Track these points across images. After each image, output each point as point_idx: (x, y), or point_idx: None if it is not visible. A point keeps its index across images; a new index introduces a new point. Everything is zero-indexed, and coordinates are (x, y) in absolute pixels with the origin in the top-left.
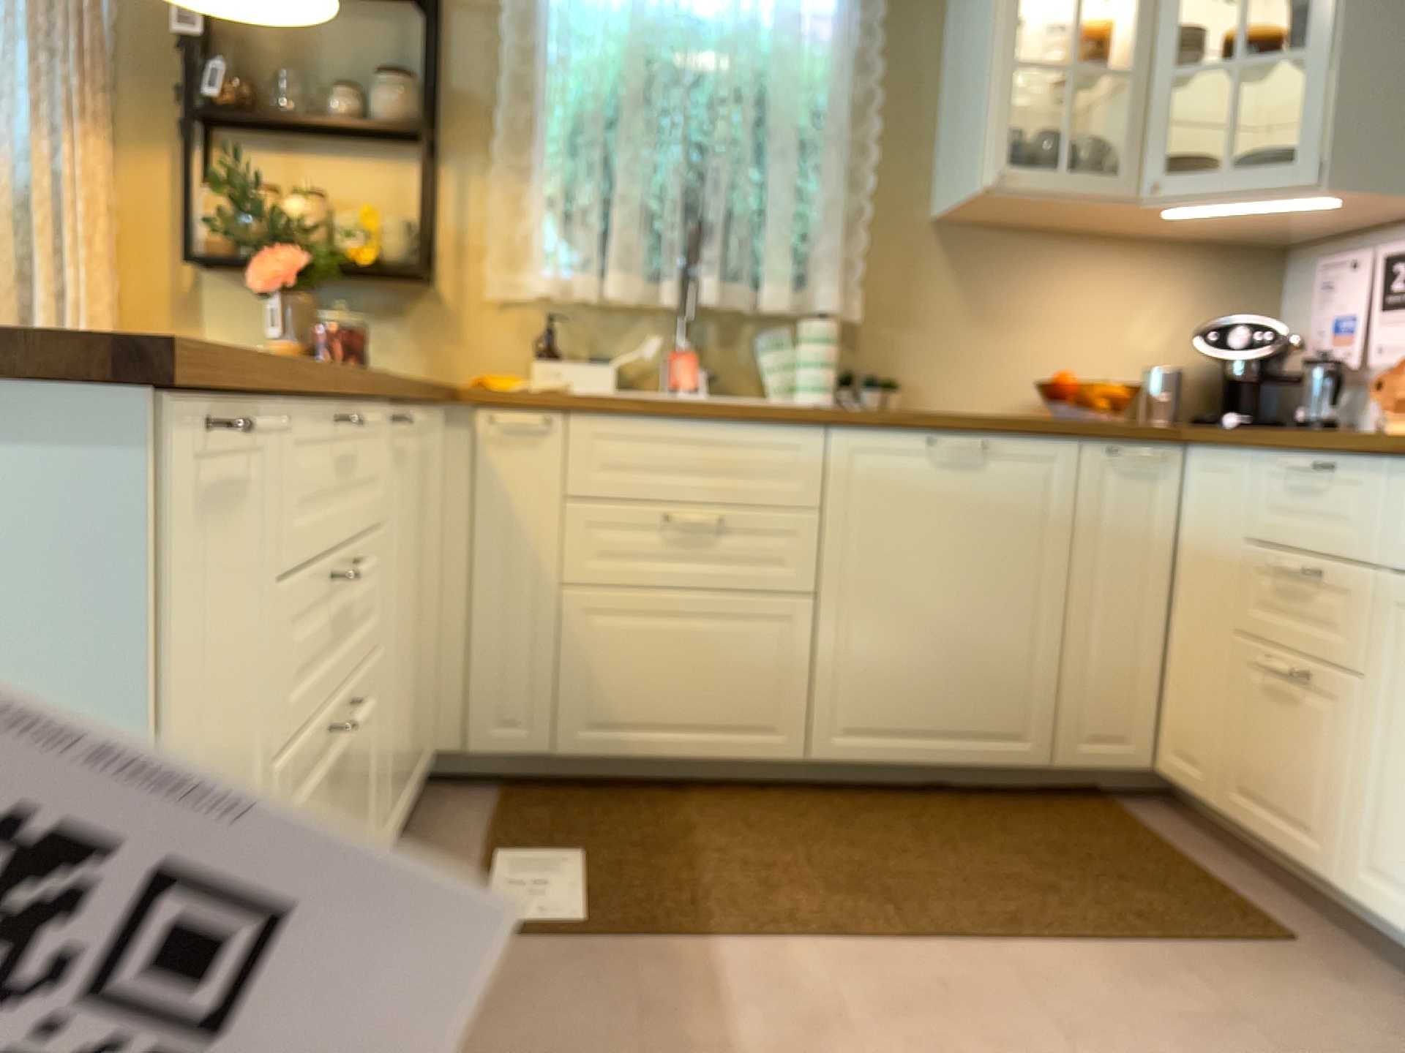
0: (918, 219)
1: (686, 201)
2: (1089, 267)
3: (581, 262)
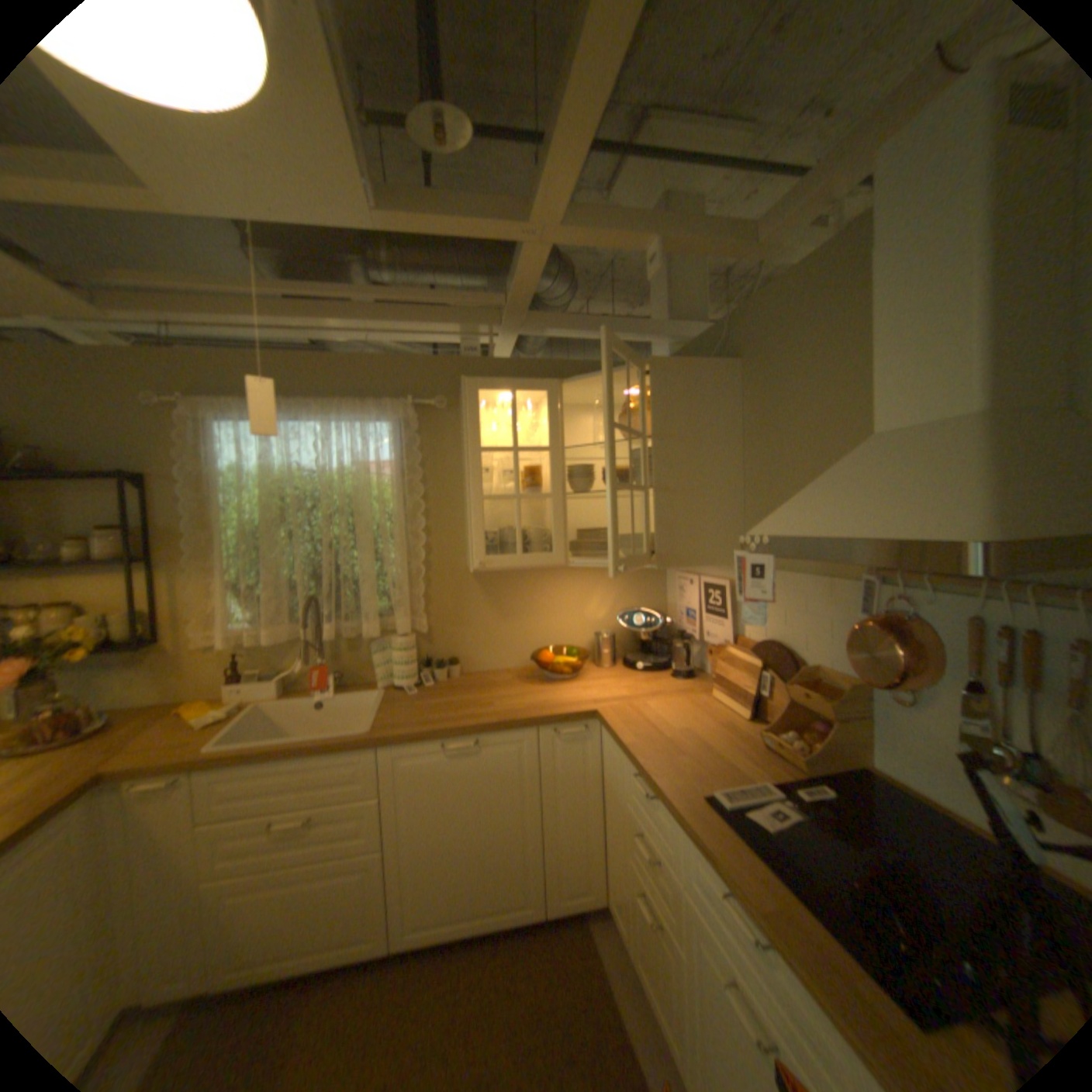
0: (458, 567)
1: (314, 576)
2: (558, 580)
3: (244, 625)
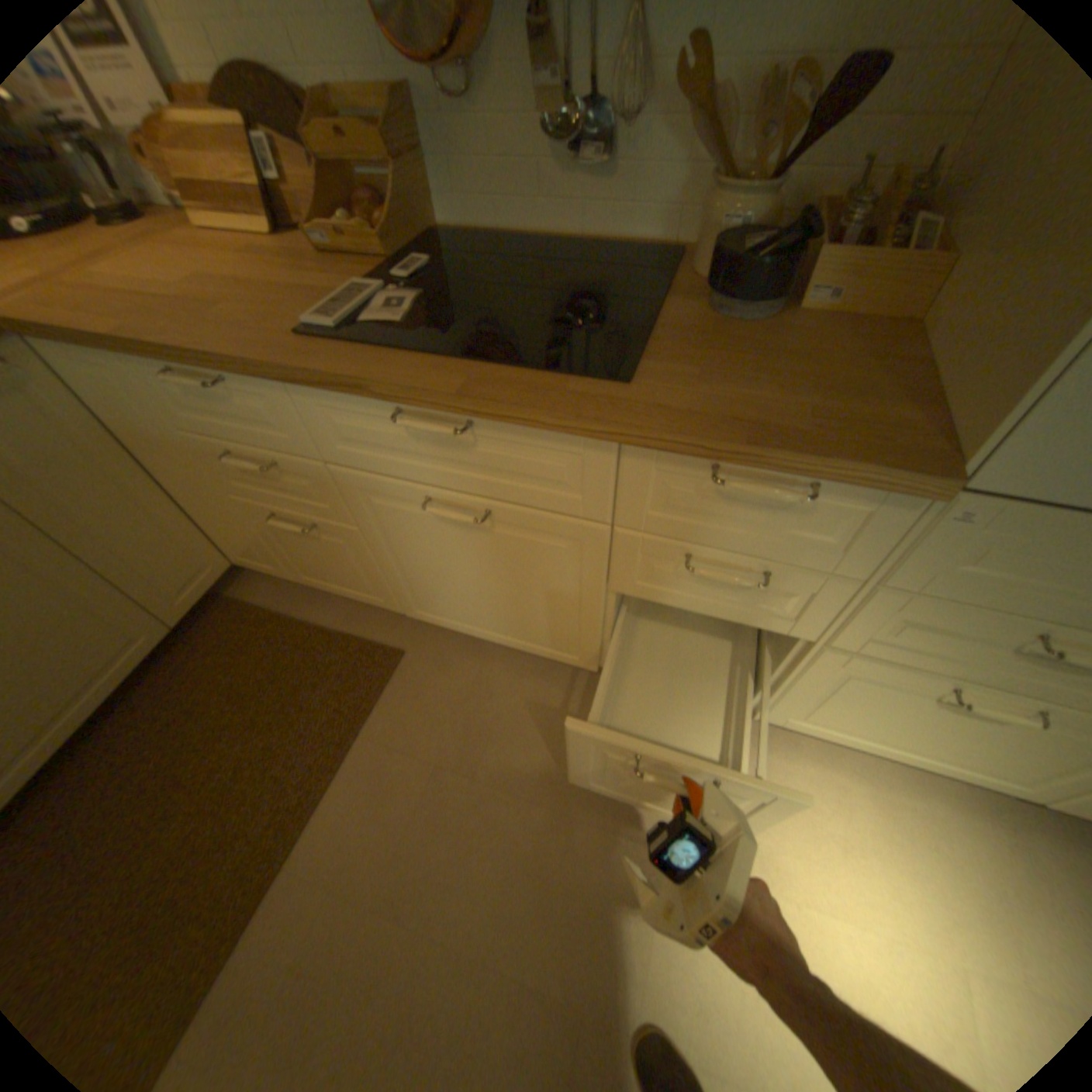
0: None
1: None
2: None
3: None
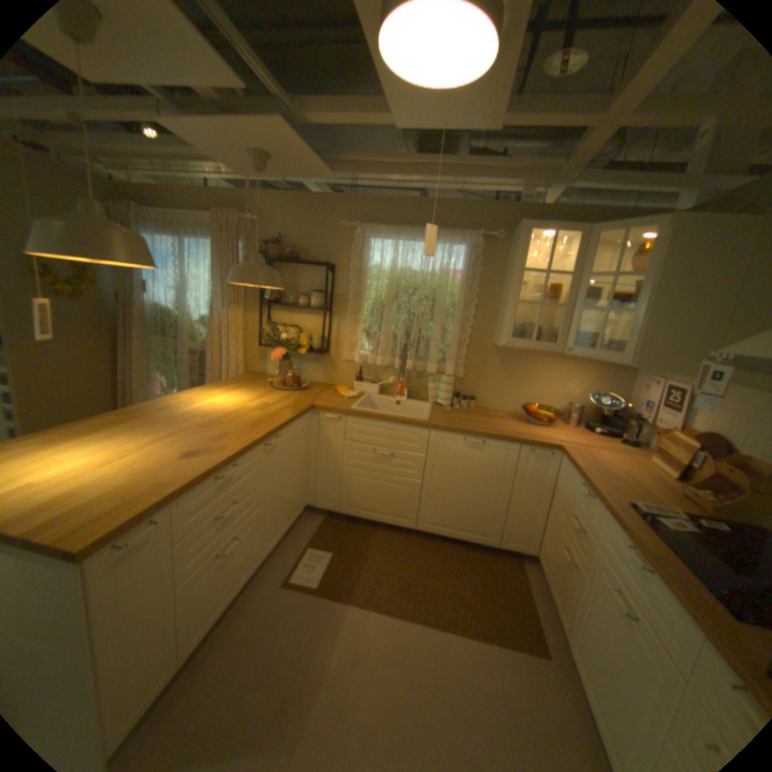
0: (487, 342)
1: (406, 333)
2: (552, 363)
3: (369, 352)
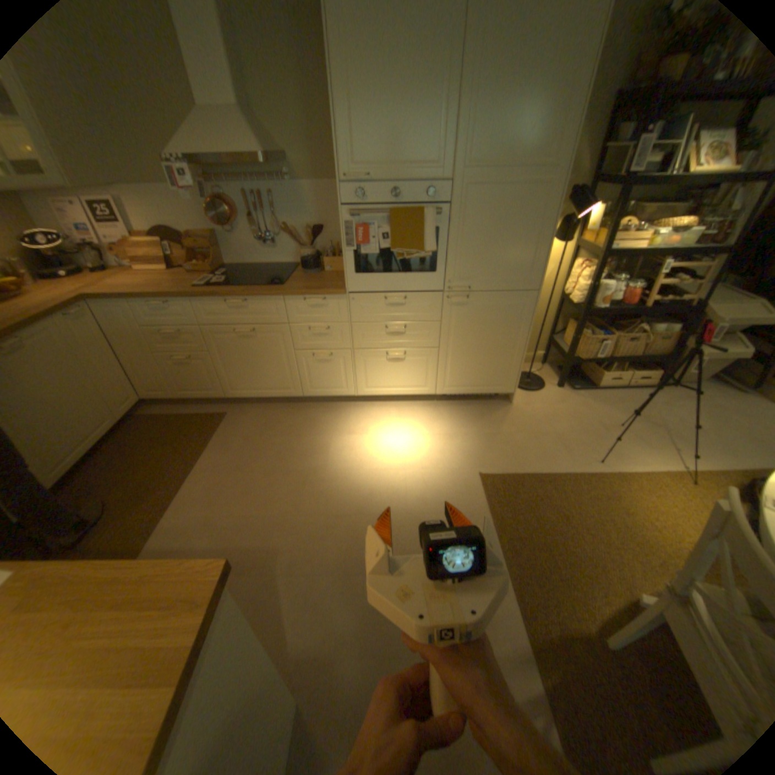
0: None
1: None
2: None
3: None
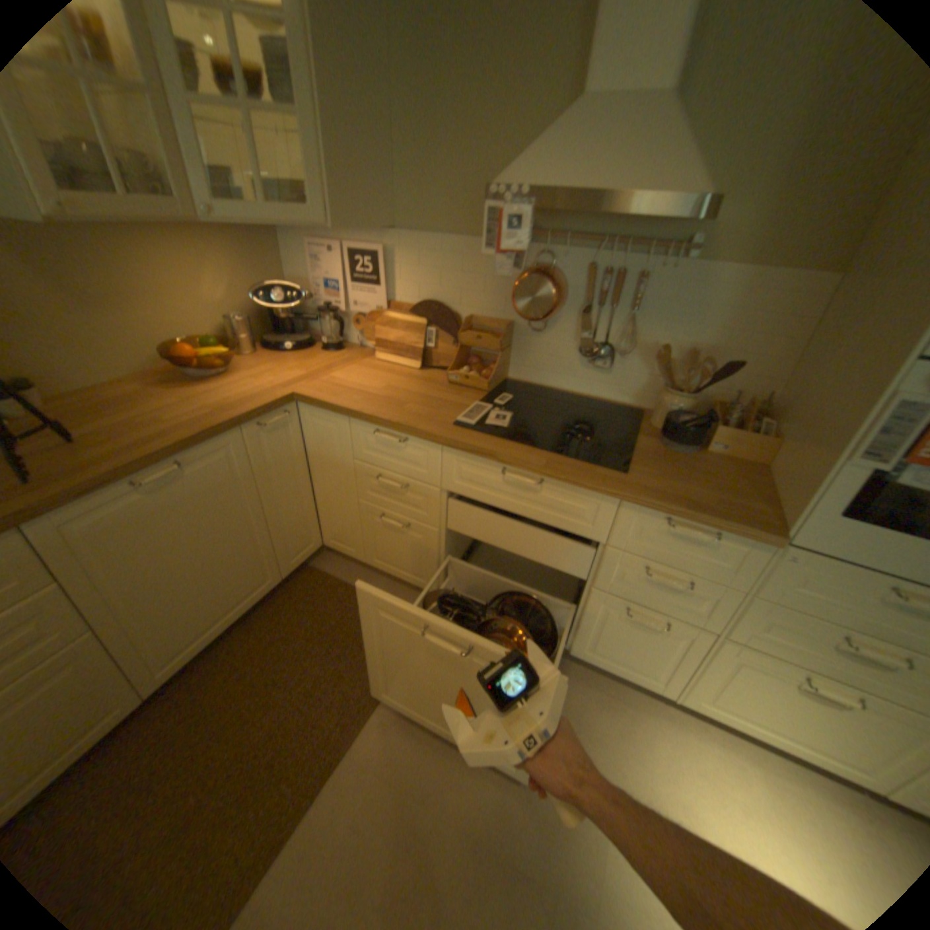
0: None
1: None
2: (153, 247)
3: None
